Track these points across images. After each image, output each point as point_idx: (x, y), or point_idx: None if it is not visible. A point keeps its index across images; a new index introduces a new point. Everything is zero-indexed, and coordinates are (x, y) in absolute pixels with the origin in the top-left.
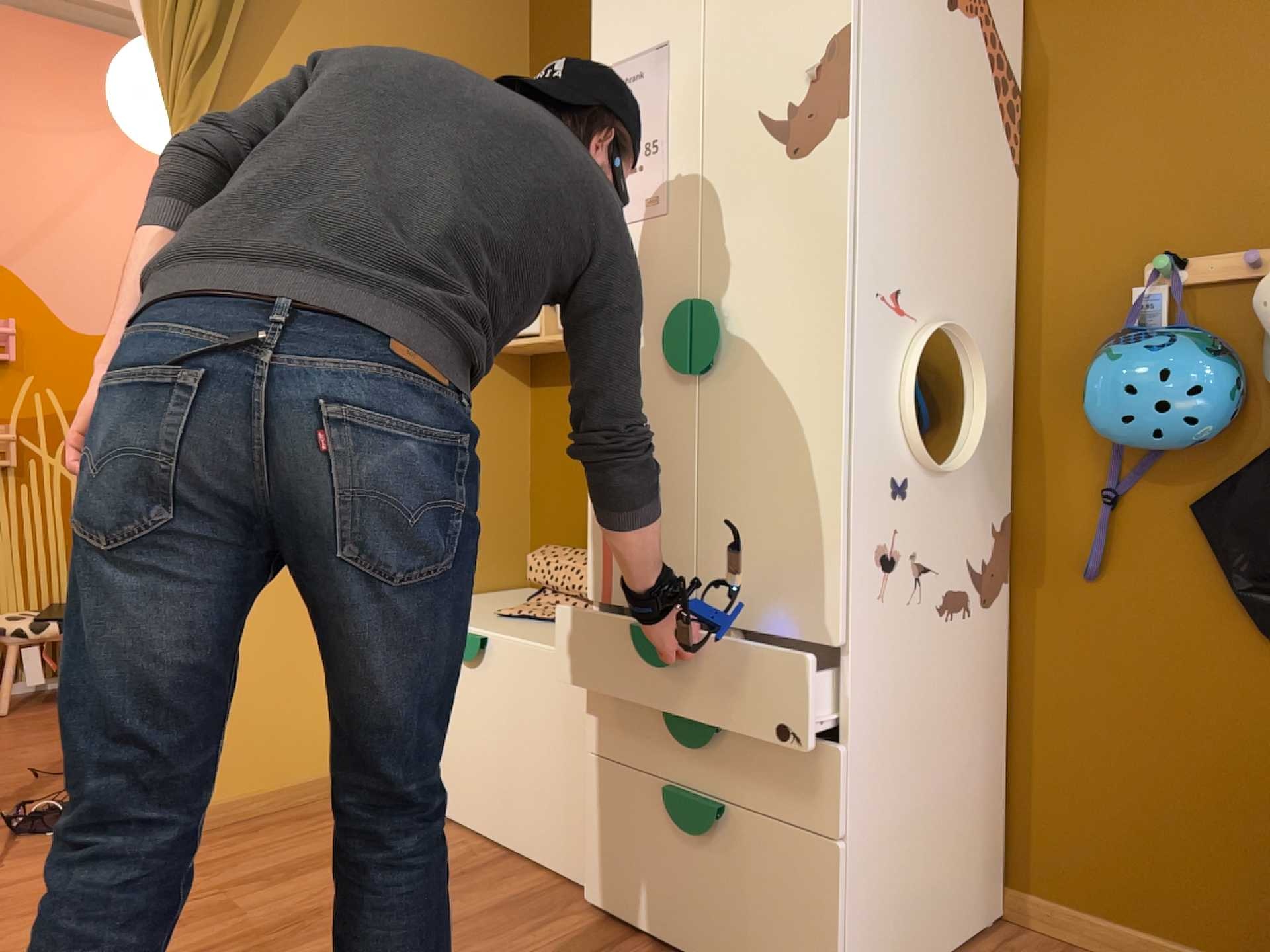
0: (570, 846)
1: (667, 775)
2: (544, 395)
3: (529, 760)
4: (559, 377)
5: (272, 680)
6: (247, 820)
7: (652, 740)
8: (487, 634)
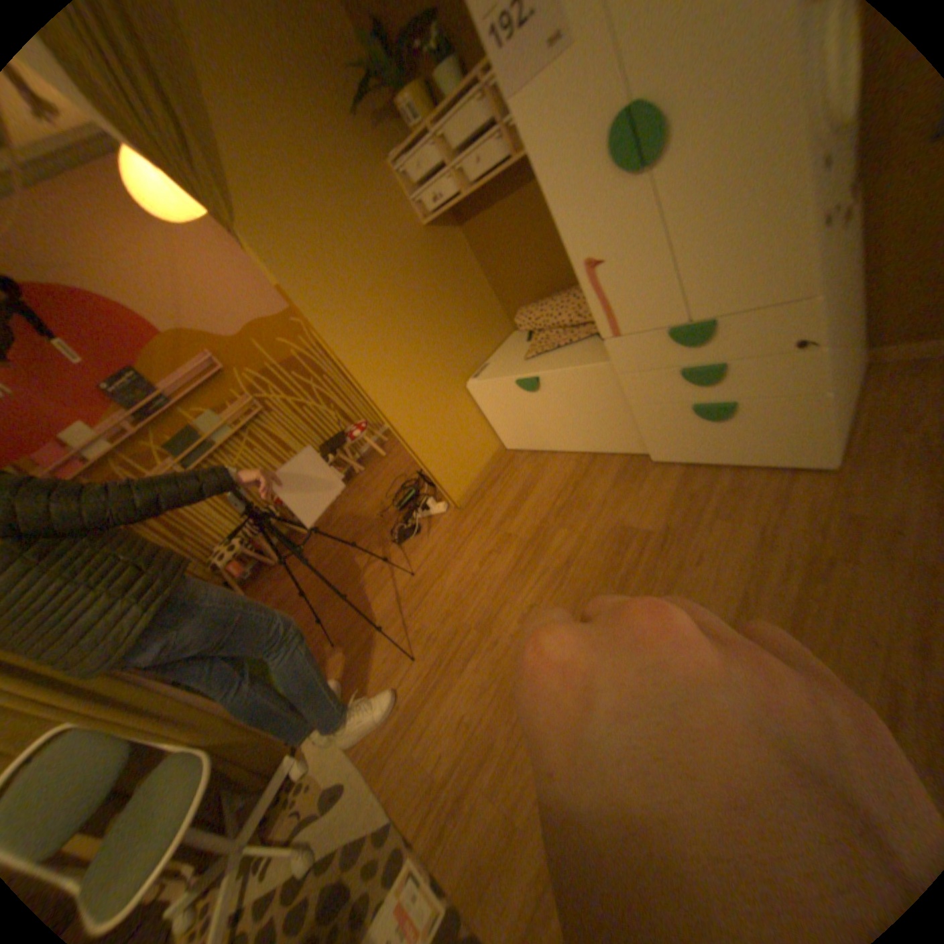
0: (629, 440)
1: (690, 399)
2: (470, 225)
3: (589, 415)
4: (474, 209)
5: (448, 440)
6: (474, 492)
7: (674, 386)
8: (536, 372)
